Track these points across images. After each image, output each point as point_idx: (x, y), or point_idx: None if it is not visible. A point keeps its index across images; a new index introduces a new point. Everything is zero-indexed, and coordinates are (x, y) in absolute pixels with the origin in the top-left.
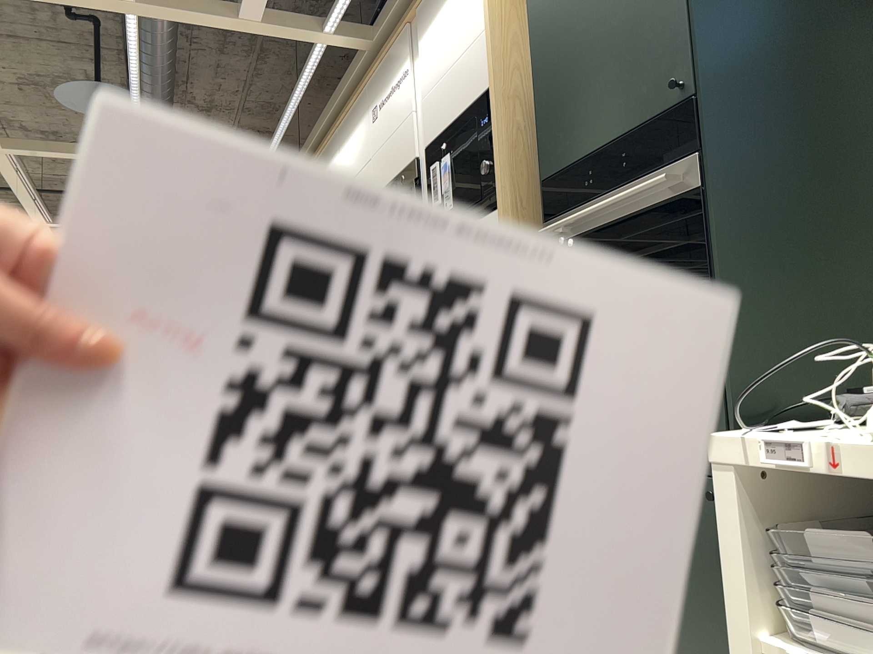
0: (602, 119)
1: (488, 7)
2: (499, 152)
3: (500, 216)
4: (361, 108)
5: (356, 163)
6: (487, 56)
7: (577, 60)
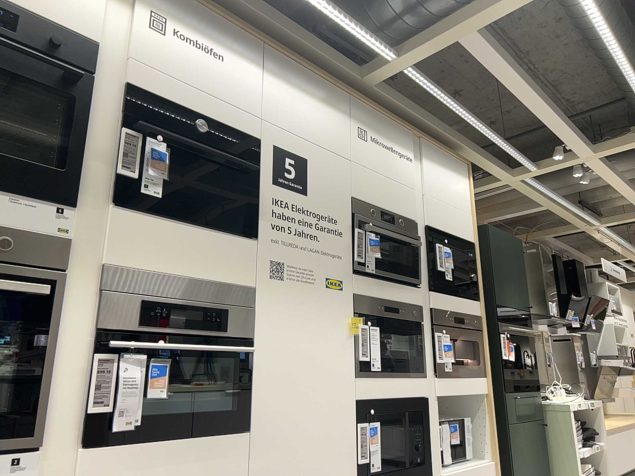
0: (511, 297)
1: (472, 207)
2: (478, 275)
3: (477, 304)
4: (336, 99)
5: (315, 131)
6: (470, 225)
7: (503, 270)
